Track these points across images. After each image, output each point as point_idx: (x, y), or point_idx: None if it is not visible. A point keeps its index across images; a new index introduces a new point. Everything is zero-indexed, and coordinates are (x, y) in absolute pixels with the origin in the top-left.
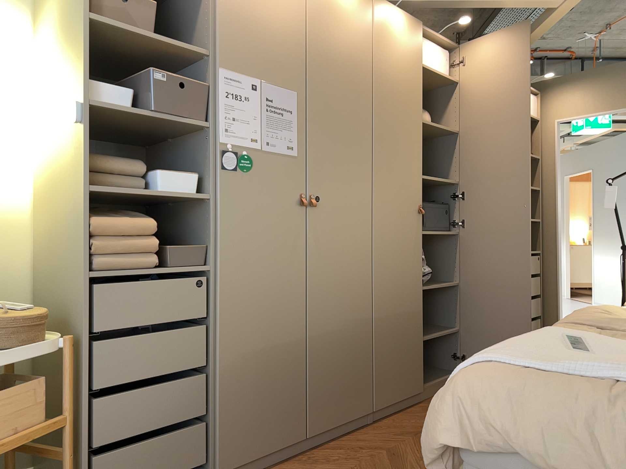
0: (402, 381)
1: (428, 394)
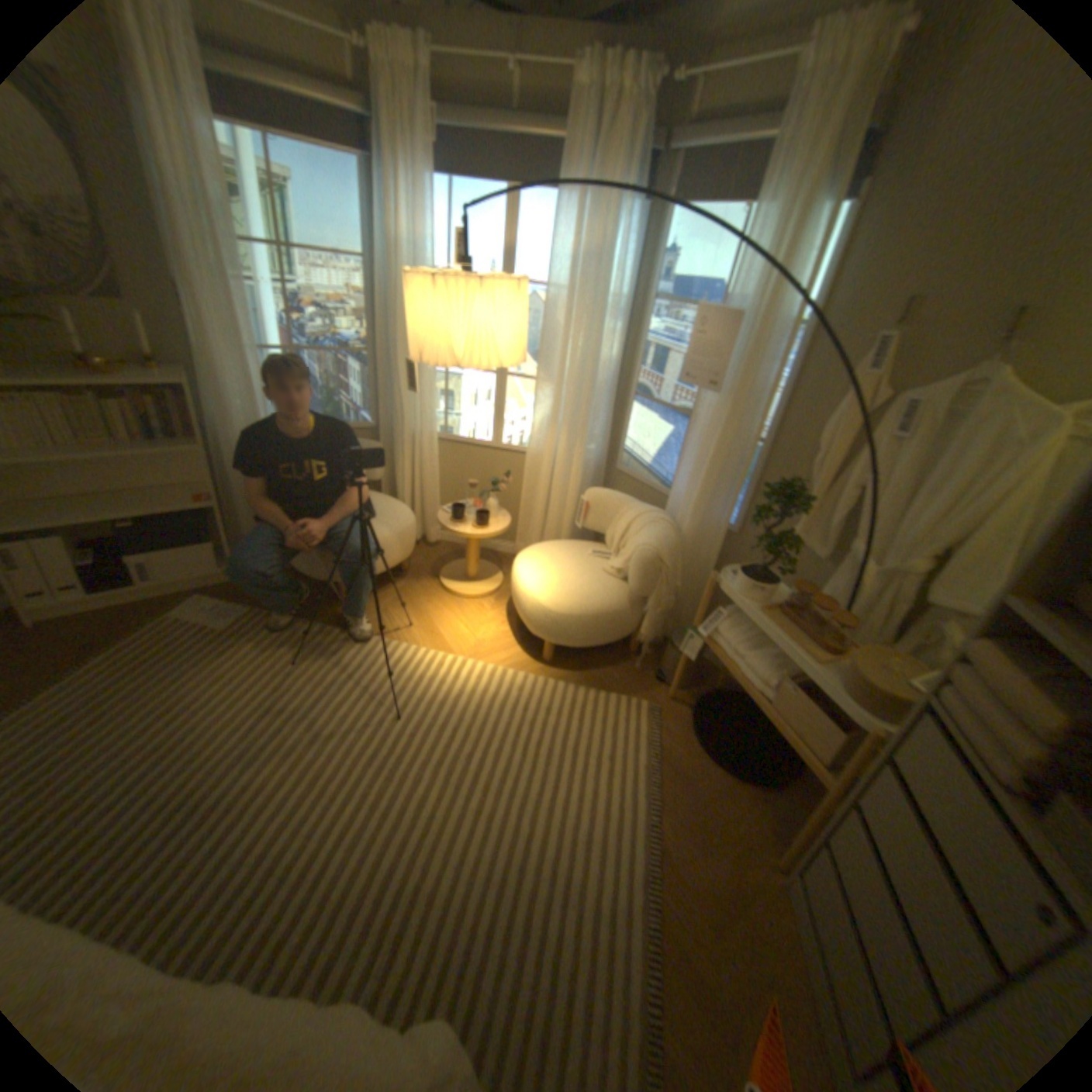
0: None
1: None
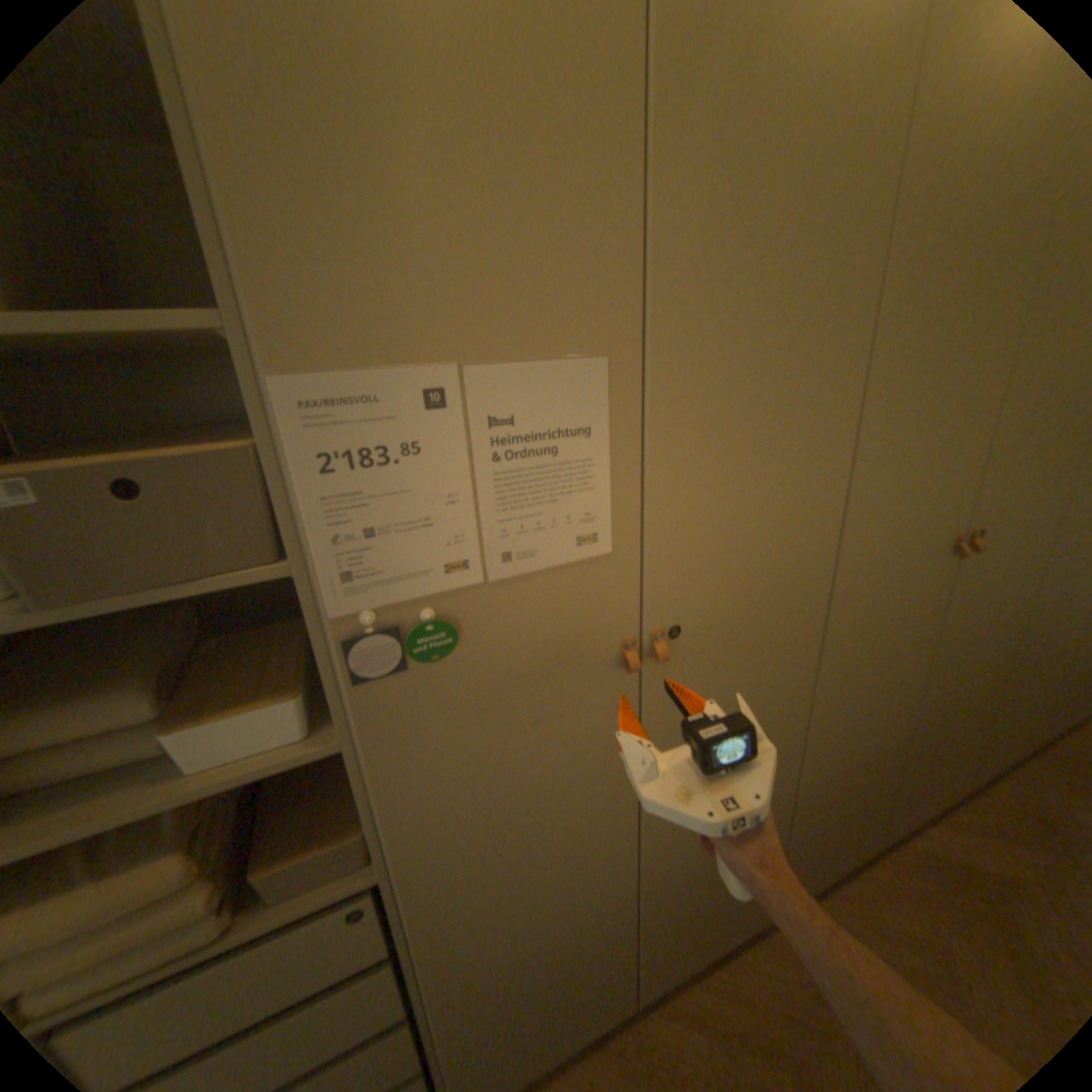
0: (843, 857)
1: (888, 845)
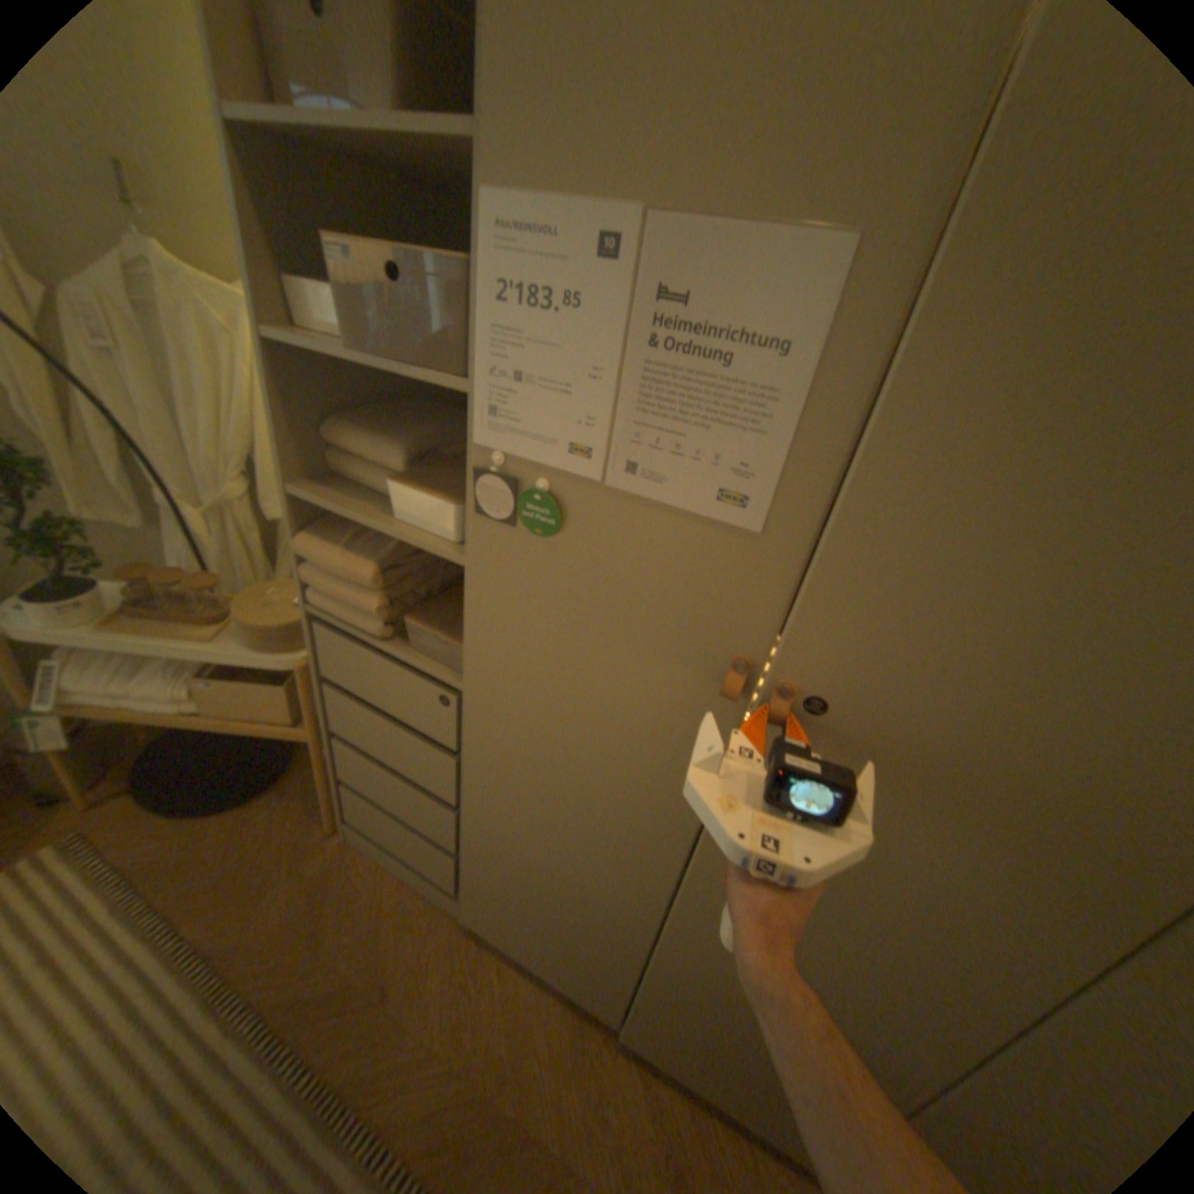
0: None
1: None
